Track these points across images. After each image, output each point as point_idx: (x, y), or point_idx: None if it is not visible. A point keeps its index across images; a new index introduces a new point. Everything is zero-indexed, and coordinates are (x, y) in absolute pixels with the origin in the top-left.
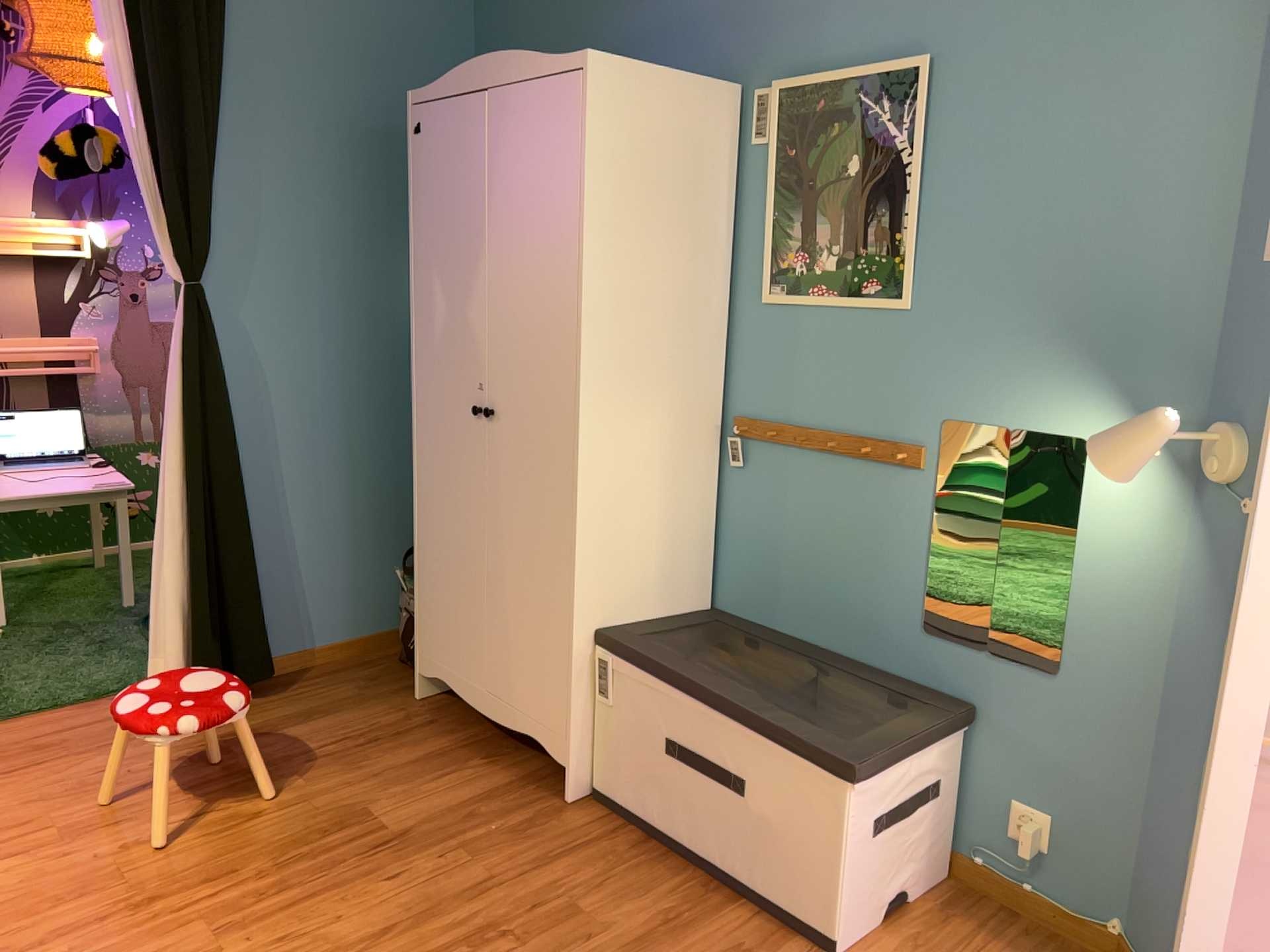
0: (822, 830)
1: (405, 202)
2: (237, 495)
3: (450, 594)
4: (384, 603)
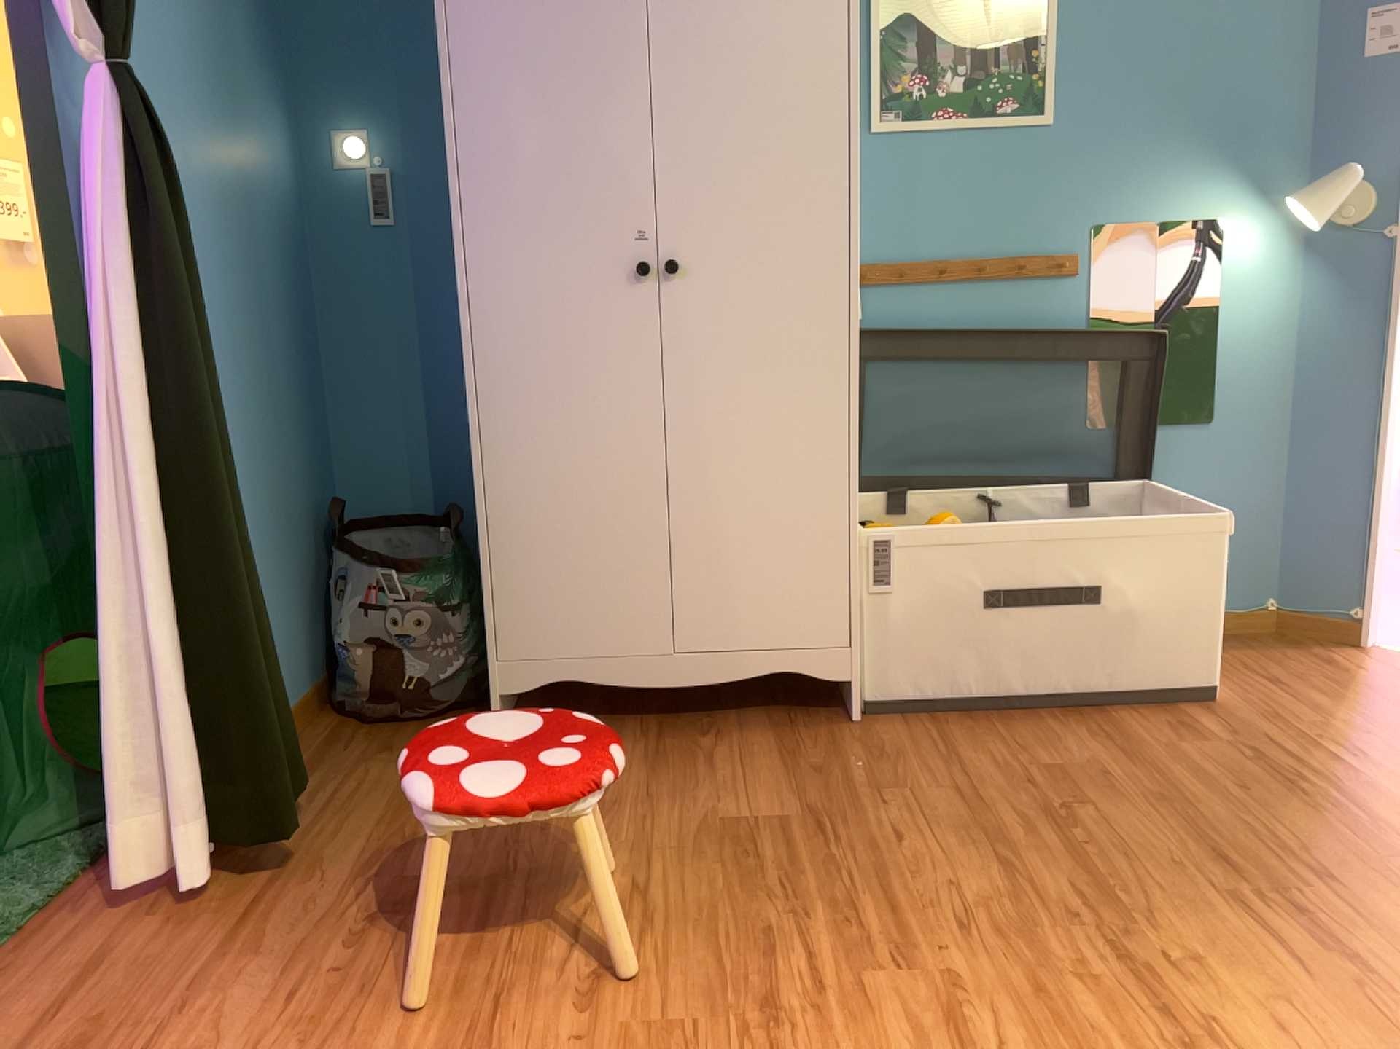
0: (1191, 587)
1: (243, 7)
2: (228, 471)
3: (579, 546)
4: (300, 647)
